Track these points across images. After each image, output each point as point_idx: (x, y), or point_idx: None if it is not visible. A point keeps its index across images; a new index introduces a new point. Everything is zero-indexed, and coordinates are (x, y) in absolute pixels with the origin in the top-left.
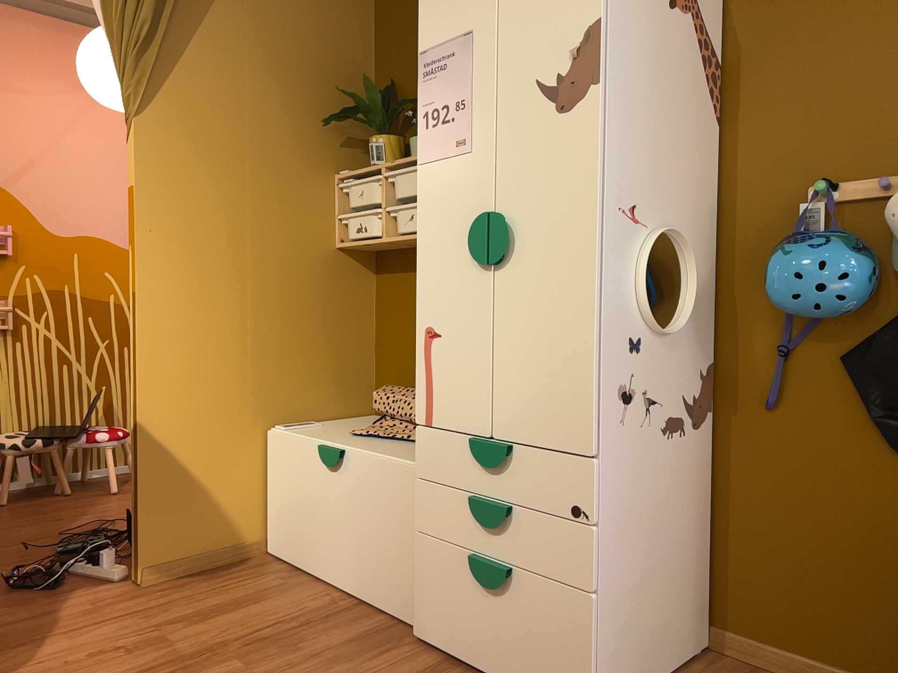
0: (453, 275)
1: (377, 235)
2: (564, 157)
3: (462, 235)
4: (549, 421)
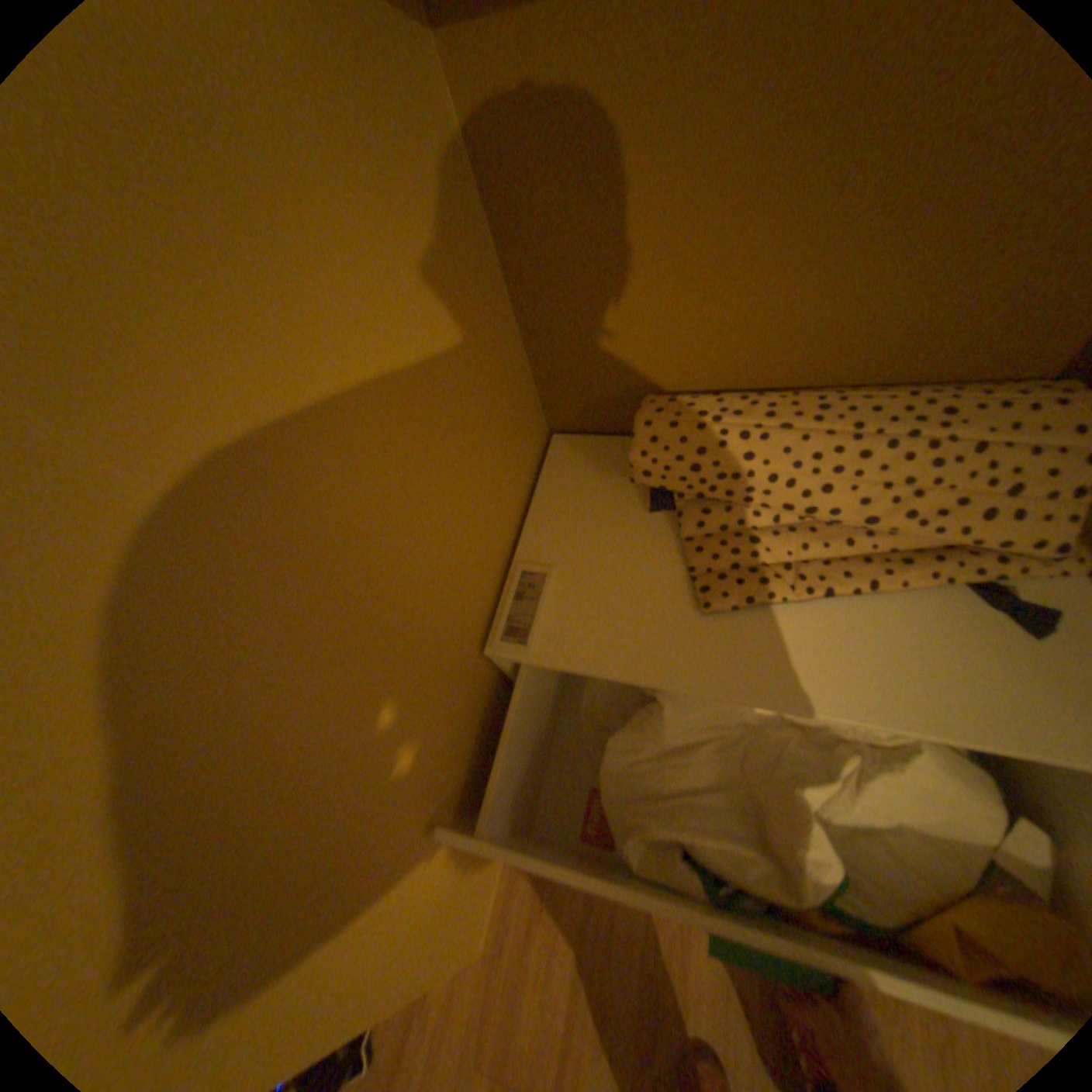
0: None
1: None
2: None
3: None
4: None
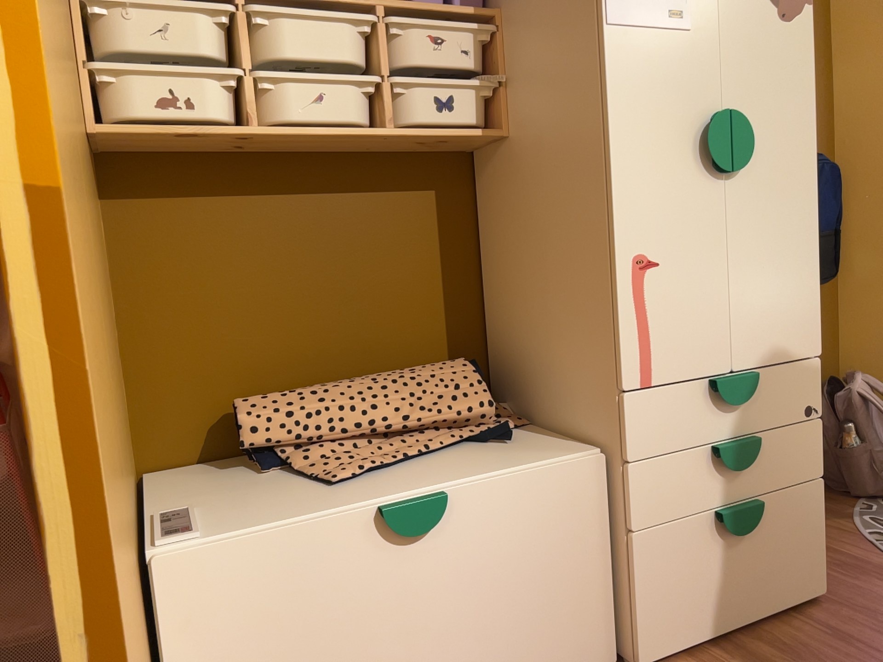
0: (674, 185)
1: (227, 123)
2: (787, 67)
3: (683, 136)
4: (786, 333)
